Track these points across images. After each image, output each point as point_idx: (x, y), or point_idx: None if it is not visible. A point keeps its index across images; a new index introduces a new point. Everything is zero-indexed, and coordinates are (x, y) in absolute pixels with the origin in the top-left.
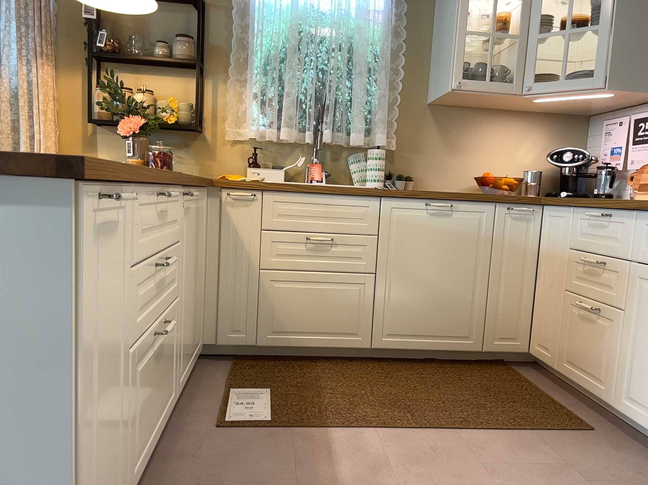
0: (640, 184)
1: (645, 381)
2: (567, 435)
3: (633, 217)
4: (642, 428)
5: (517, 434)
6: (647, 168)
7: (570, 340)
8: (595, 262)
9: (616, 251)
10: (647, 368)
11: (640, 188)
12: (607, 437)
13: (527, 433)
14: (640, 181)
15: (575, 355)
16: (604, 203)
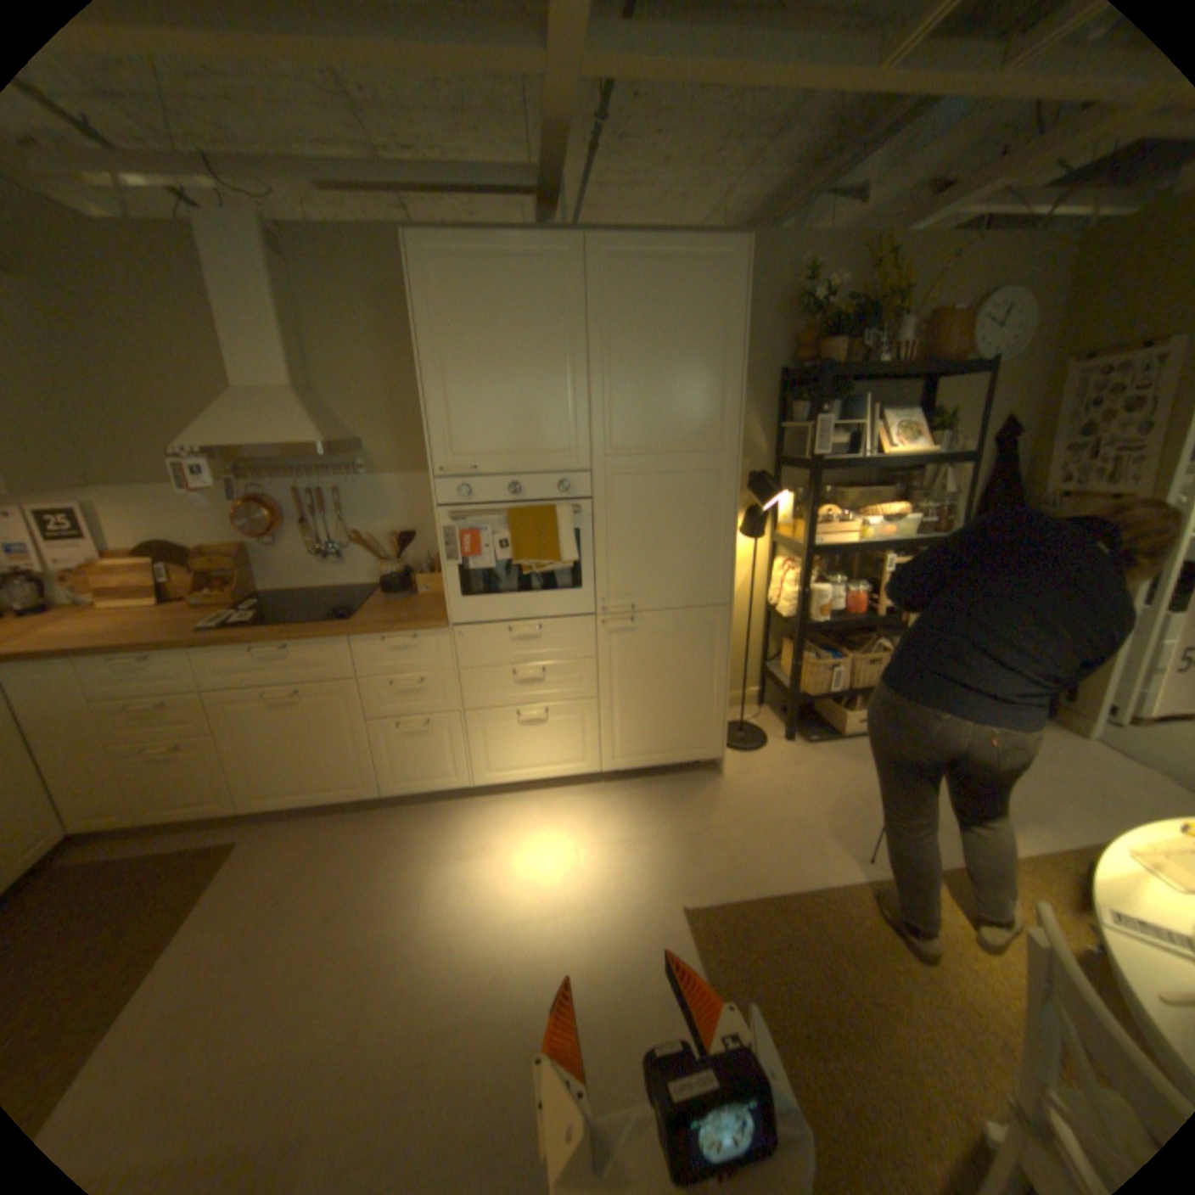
0: (89, 590)
1: (261, 778)
2: (224, 869)
3: (181, 654)
4: (273, 811)
5: (193, 914)
6: (89, 571)
7: (141, 791)
8: (149, 708)
9: (171, 689)
10: (259, 768)
11: (93, 595)
12: (247, 840)
13: (198, 903)
14: (84, 585)
15: (159, 799)
16: (132, 649)
